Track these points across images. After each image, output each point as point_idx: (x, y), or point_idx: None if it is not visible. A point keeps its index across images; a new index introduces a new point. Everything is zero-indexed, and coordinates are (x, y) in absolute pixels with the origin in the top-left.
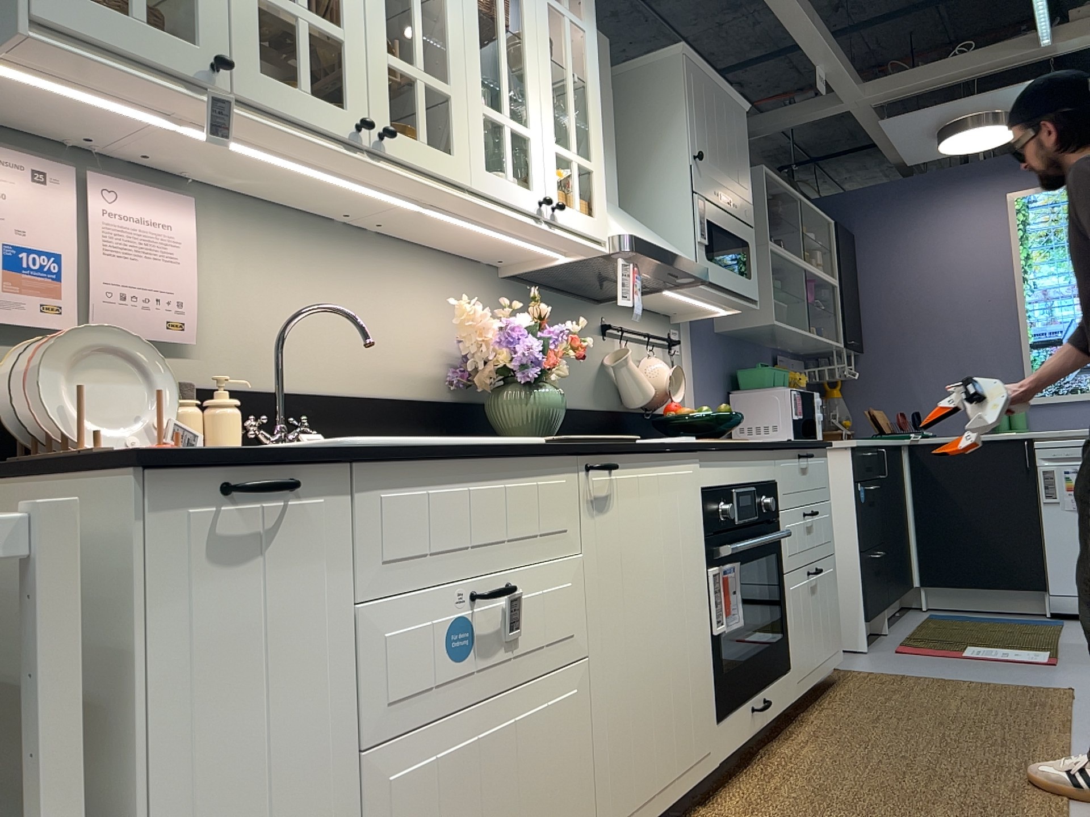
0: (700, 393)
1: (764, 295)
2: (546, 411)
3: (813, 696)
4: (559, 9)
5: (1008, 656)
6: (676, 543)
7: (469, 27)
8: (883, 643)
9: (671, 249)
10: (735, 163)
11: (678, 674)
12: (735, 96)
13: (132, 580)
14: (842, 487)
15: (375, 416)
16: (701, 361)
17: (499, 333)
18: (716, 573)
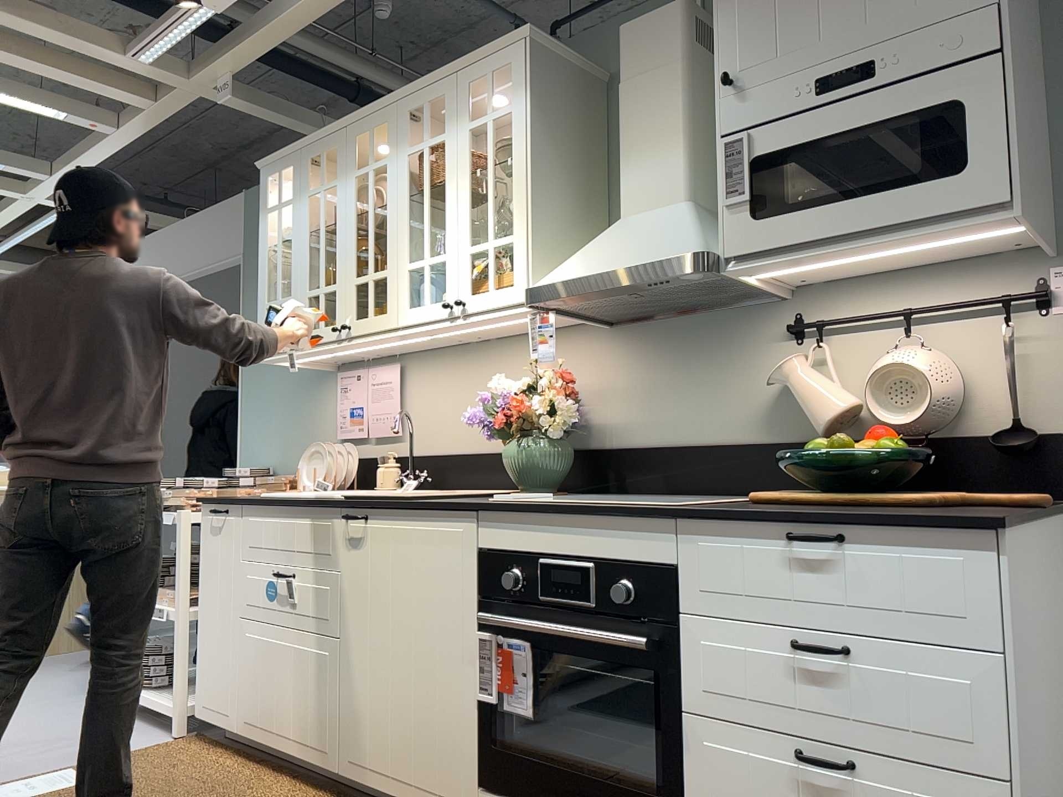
0: None
1: None
2: (517, 462)
3: None
4: (478, 125)
5: None
6: (430, 591)
7: (399, 218)
8: None
9: (628, 259)
10: None
11: (422, 702)
12: None
13: (201, 534)
14: None
15: (485, 465)
16: None
17: (483, 404)
18: (486, 639)
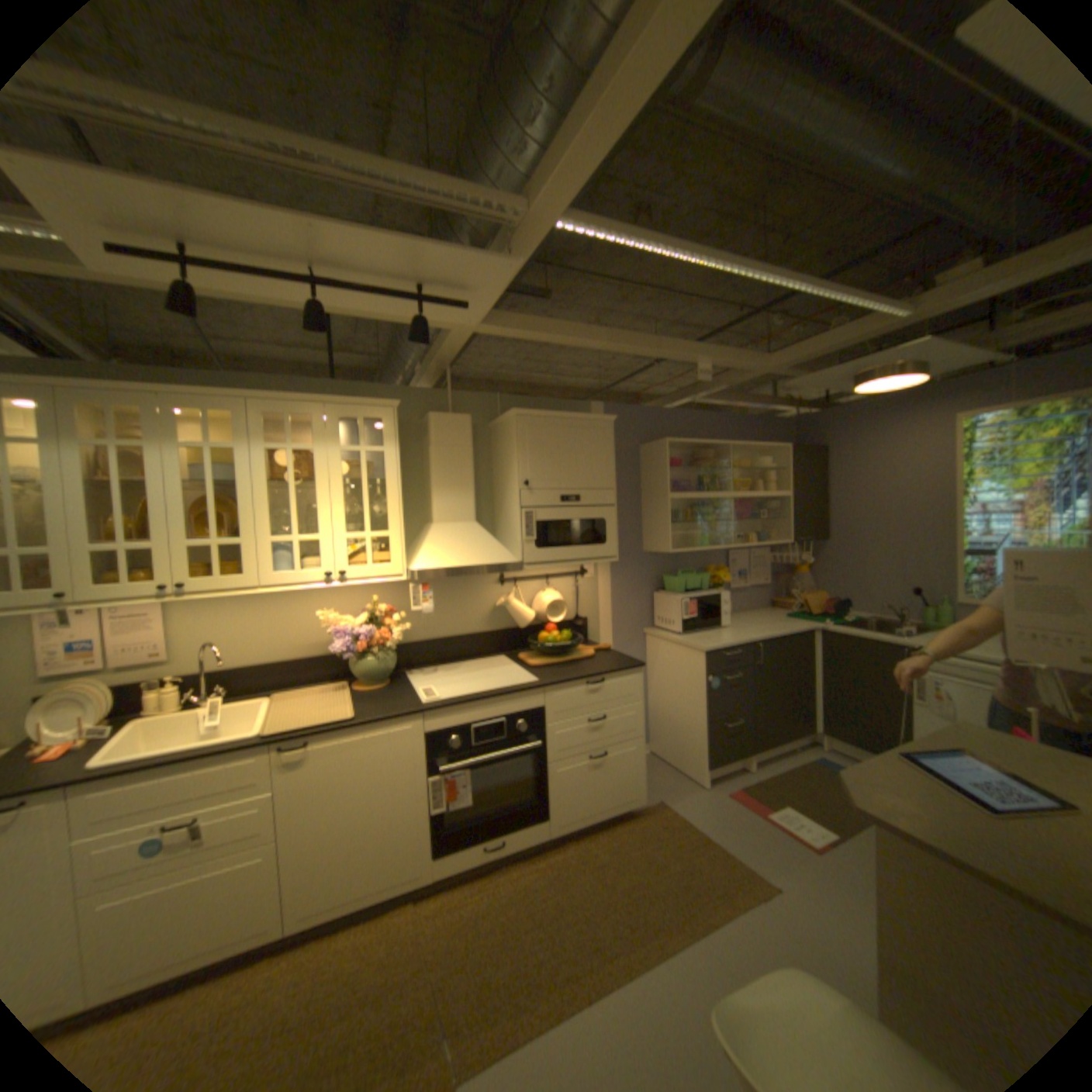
0: (615, 598)
1: (665, 532)
2: (372, 669)
3: (605, 828)
4: (353, 450)
5: (799, 833)
6: (385, 771)
7: (258, 499)
8: (735, 784)
9: (478, 559)
10: (586, 468)
11: (381, 840)
12: (590, 417)
13: None
14: (700, 676)
15: (287, 670)
16: (619, 576)
17: (332, 634)
18: (436, 780)
